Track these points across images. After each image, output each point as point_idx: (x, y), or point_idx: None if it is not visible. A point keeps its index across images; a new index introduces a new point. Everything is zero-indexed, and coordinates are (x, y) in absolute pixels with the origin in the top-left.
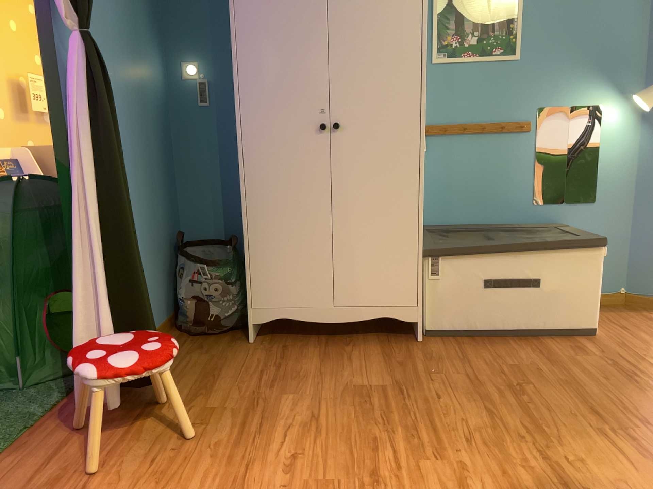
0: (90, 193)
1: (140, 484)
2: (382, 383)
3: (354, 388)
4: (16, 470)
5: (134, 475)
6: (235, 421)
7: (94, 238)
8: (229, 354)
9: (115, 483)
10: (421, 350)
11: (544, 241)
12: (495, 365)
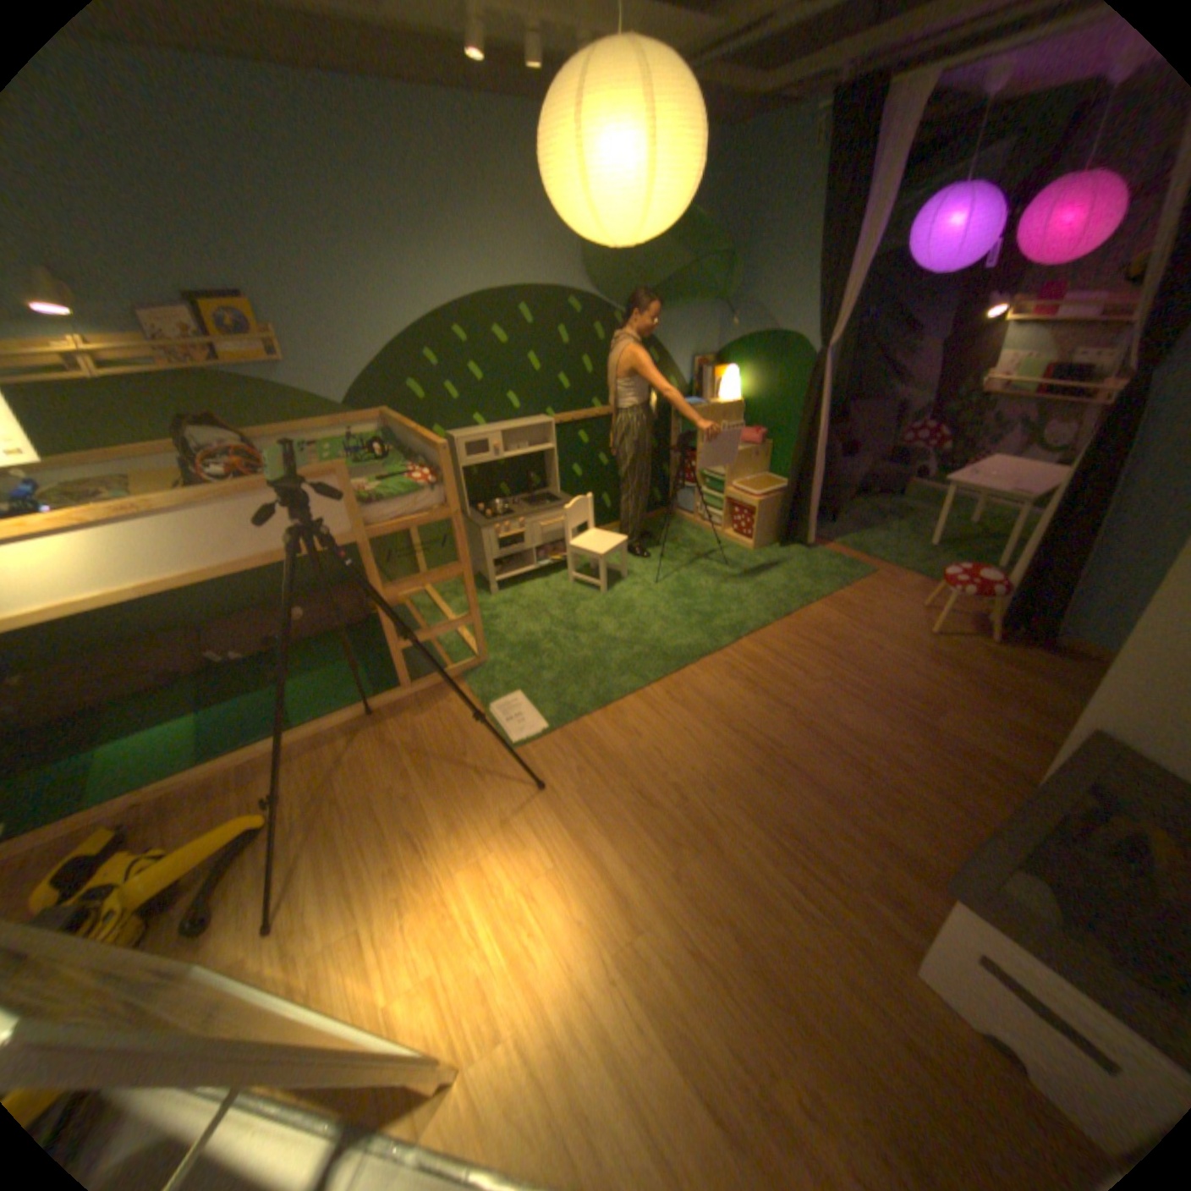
0: (1066, 495)
1: (901, 614)
2: (941, 725)
3: (946, 711)
4: (946, 597)
5: (911, 615)
6: (940, 653)
7: (1054, 525)
8: (1082, 699)
9: (908, 610)
10: (1001, 797)
11: (1037, 843)
12: (918, 806)
